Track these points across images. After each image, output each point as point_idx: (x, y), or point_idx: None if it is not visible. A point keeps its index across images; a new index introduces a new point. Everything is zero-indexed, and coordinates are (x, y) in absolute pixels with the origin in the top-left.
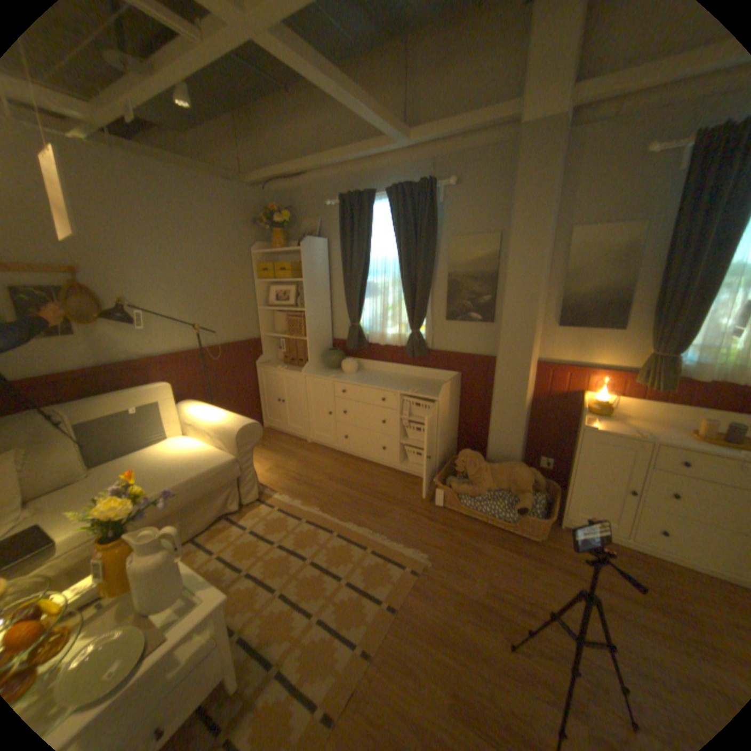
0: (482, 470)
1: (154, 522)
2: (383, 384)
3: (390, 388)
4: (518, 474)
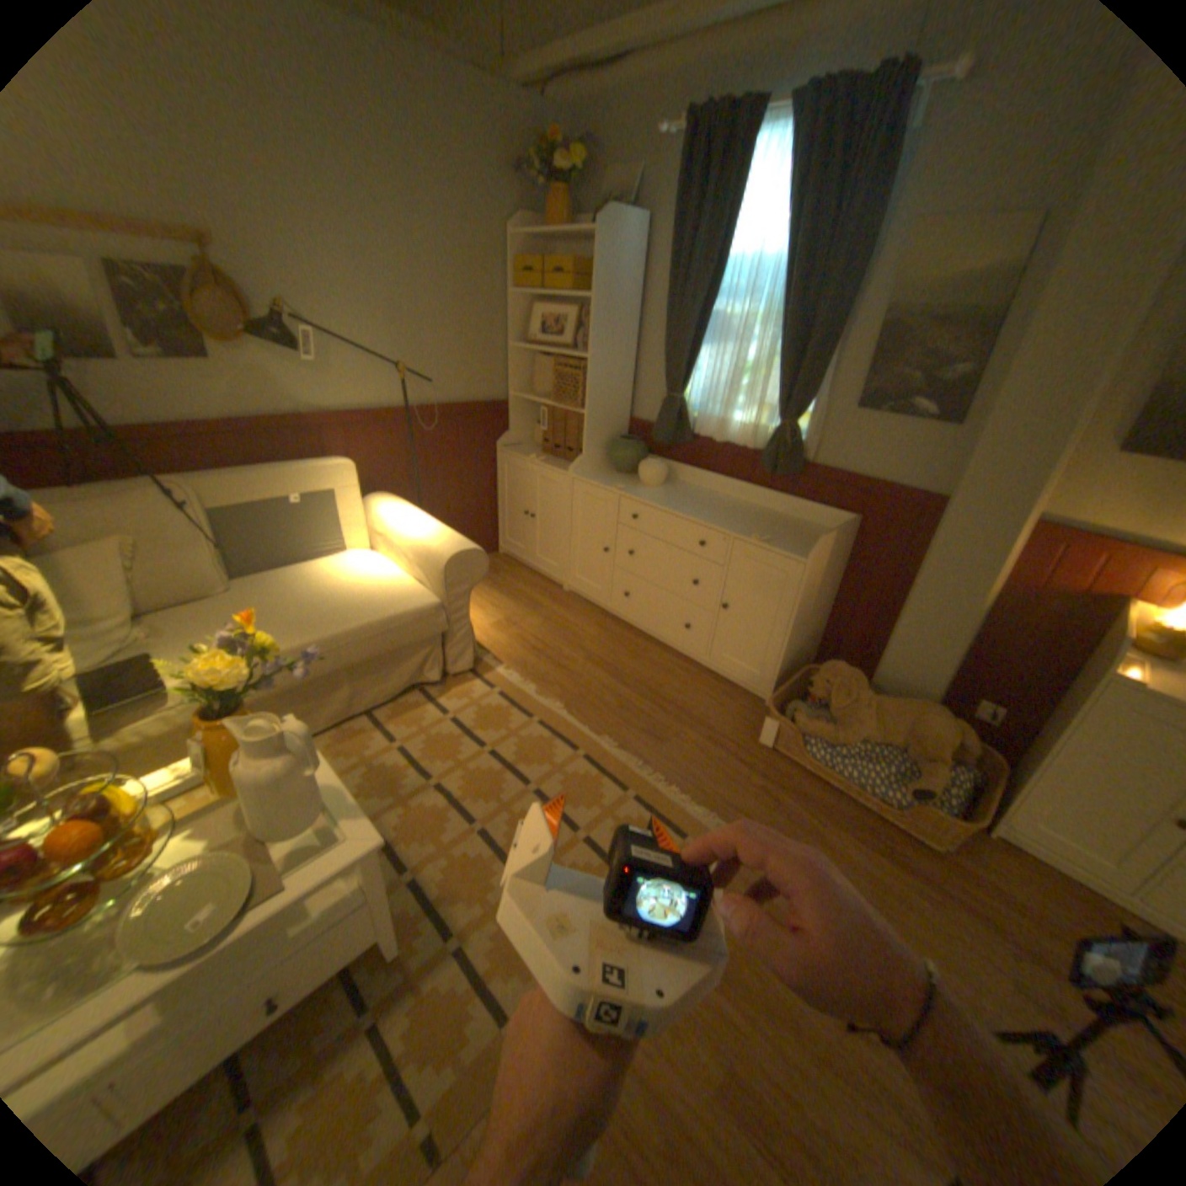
0: (861, 704)
1: (312, 680)
2: (706, 516)
3: (719, 526)
4: (932, 728)
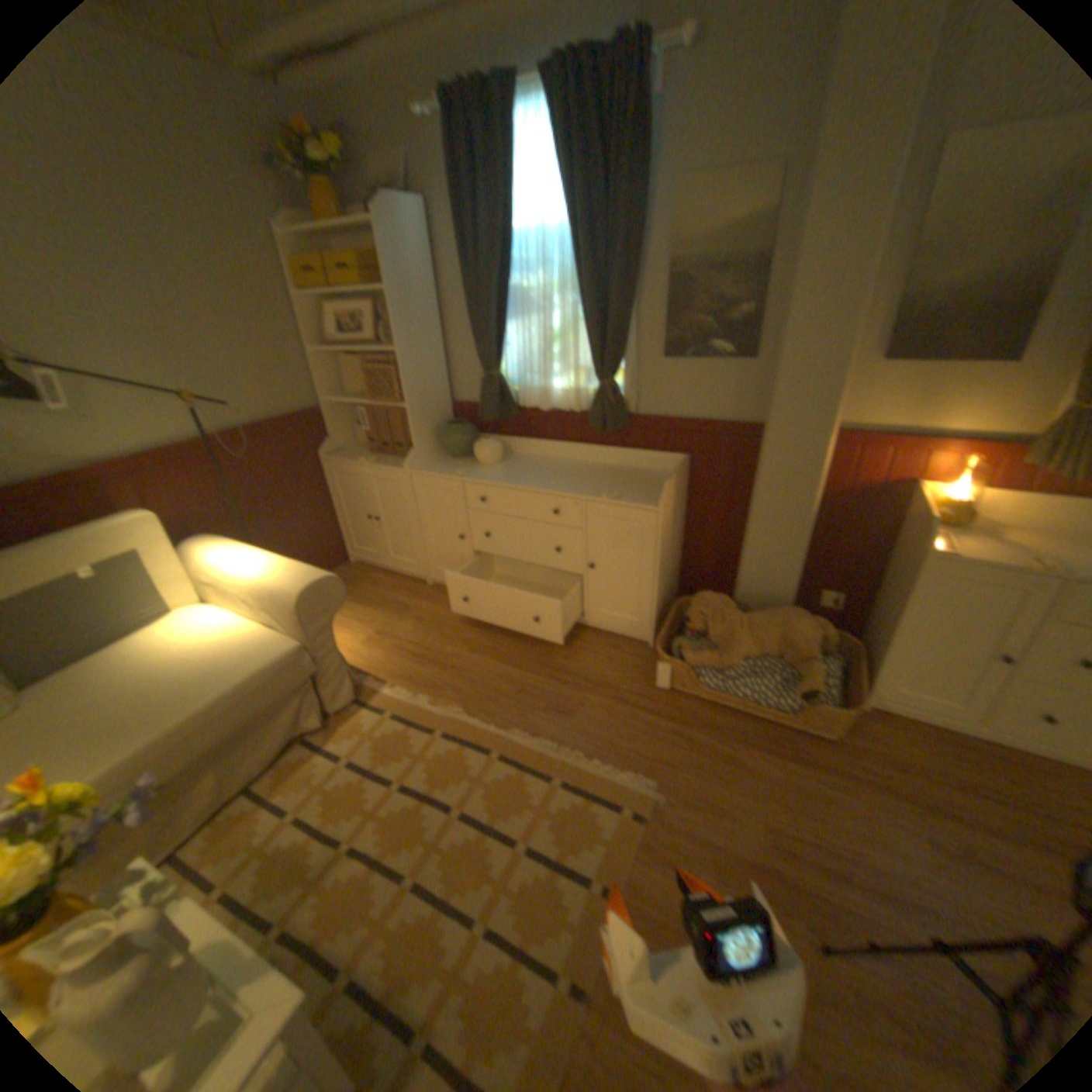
0: (733, 625)
1: (159, 783)
2: (552, 484)
3: (566, 491)
4: (797, 630)
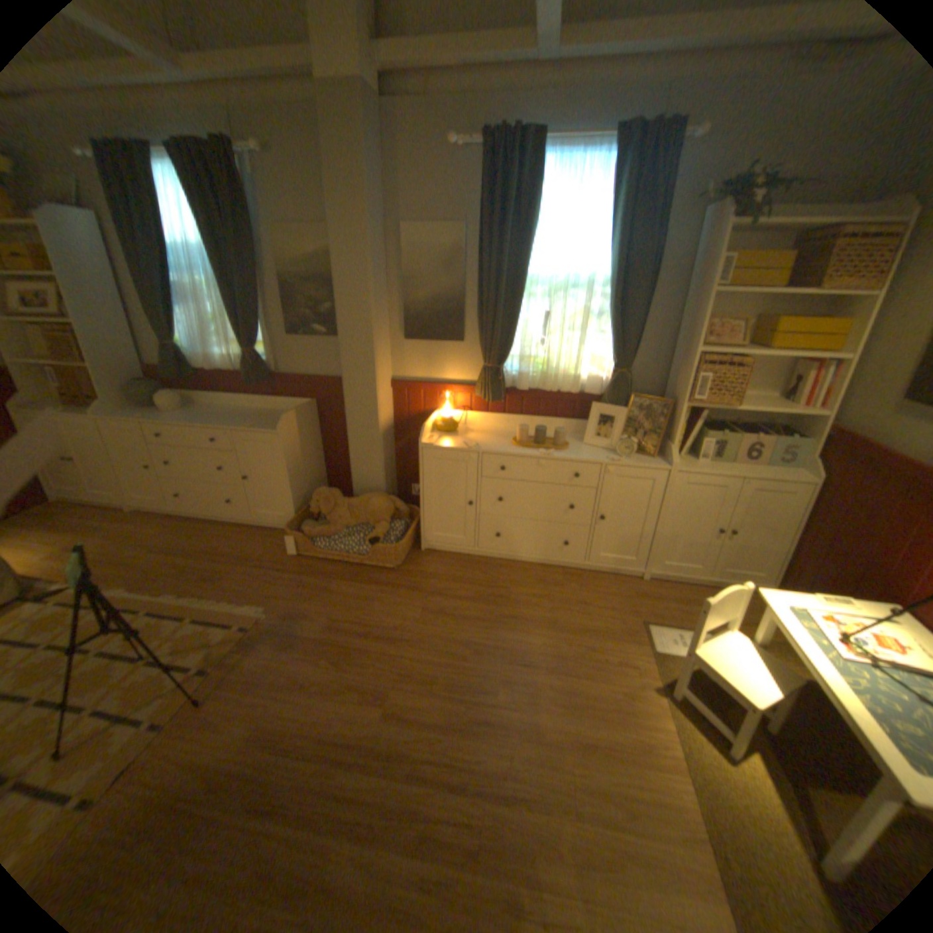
0: (339, 508)
1: None
2: (210, 423)
3: (219, 427)
4: (375, 506)
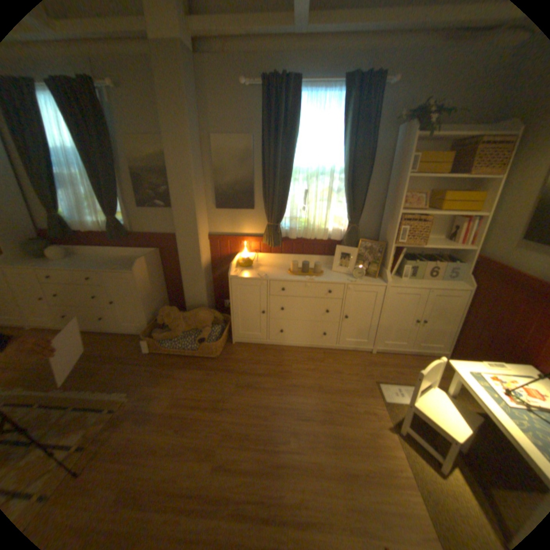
0: (176, 320)
1: None
2: (85, 267)
3: (90, 270)
4: (200, 317)
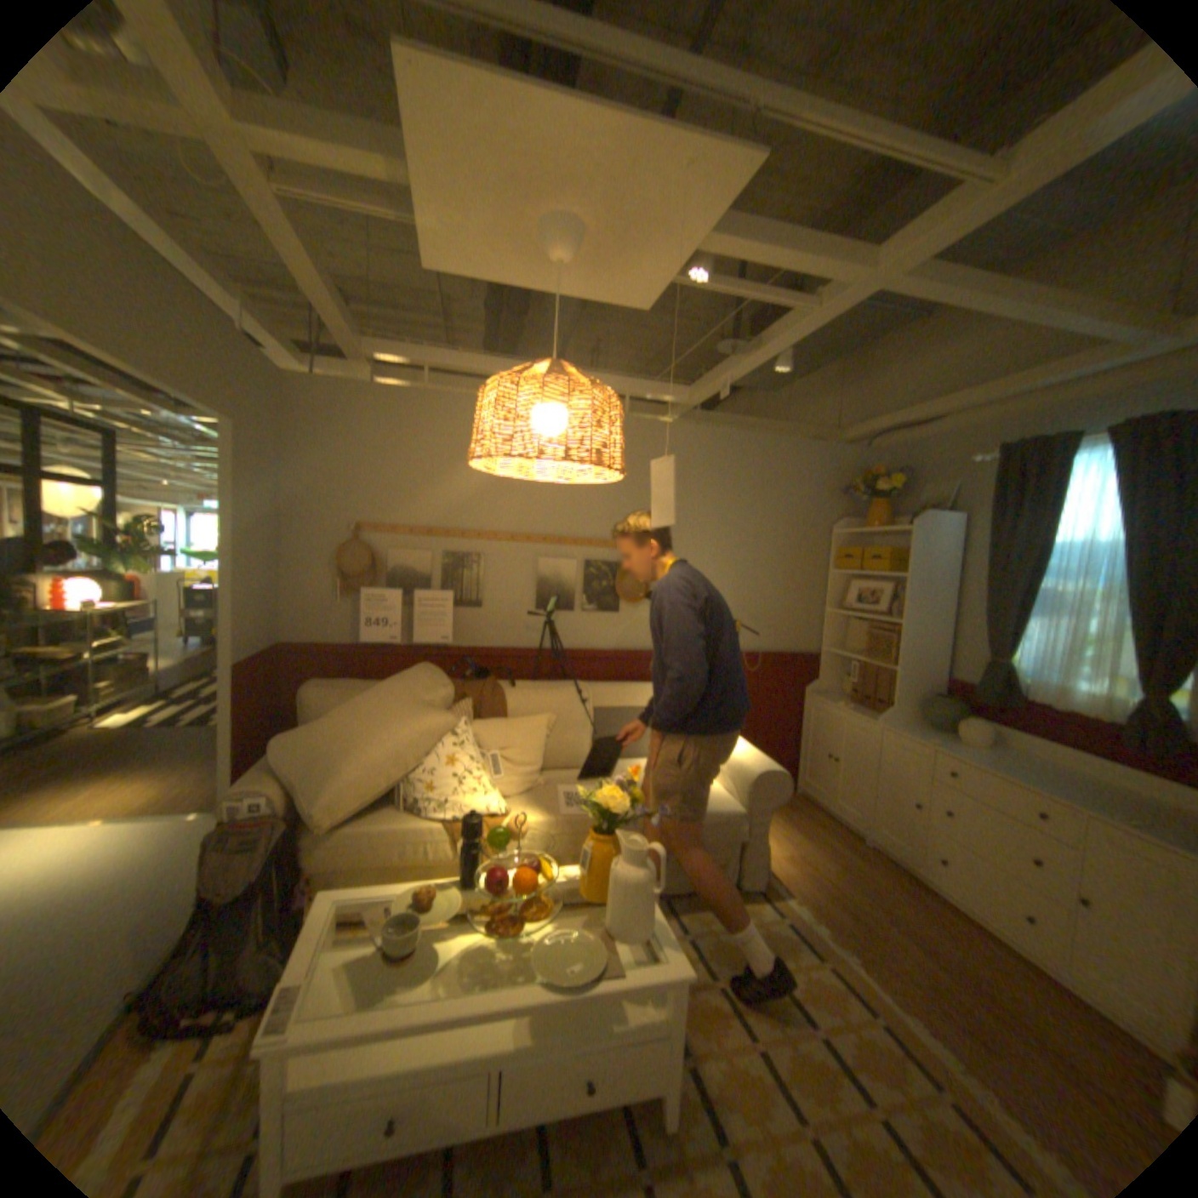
0: None
1: None
2: (1048, 786)
3: (1065, 799)
4: None
